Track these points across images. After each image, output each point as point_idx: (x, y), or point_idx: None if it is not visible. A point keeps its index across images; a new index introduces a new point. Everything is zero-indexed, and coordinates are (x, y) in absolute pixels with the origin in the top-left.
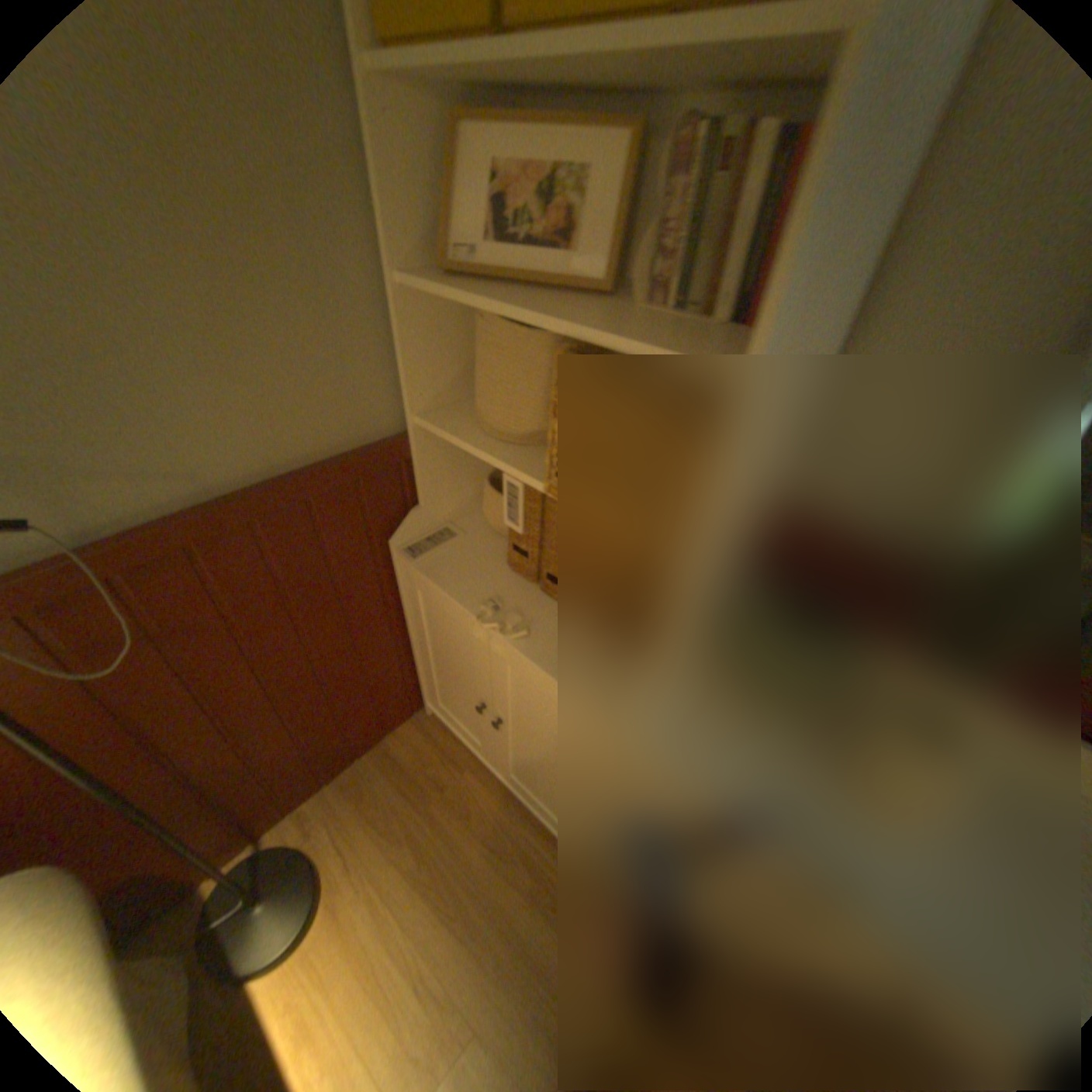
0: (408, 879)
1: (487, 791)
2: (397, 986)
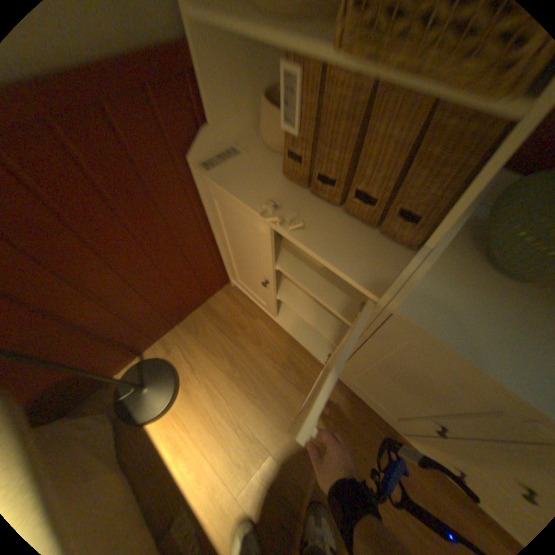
0: (228, 375)
1: (271, 329)
2: (226, 429)
